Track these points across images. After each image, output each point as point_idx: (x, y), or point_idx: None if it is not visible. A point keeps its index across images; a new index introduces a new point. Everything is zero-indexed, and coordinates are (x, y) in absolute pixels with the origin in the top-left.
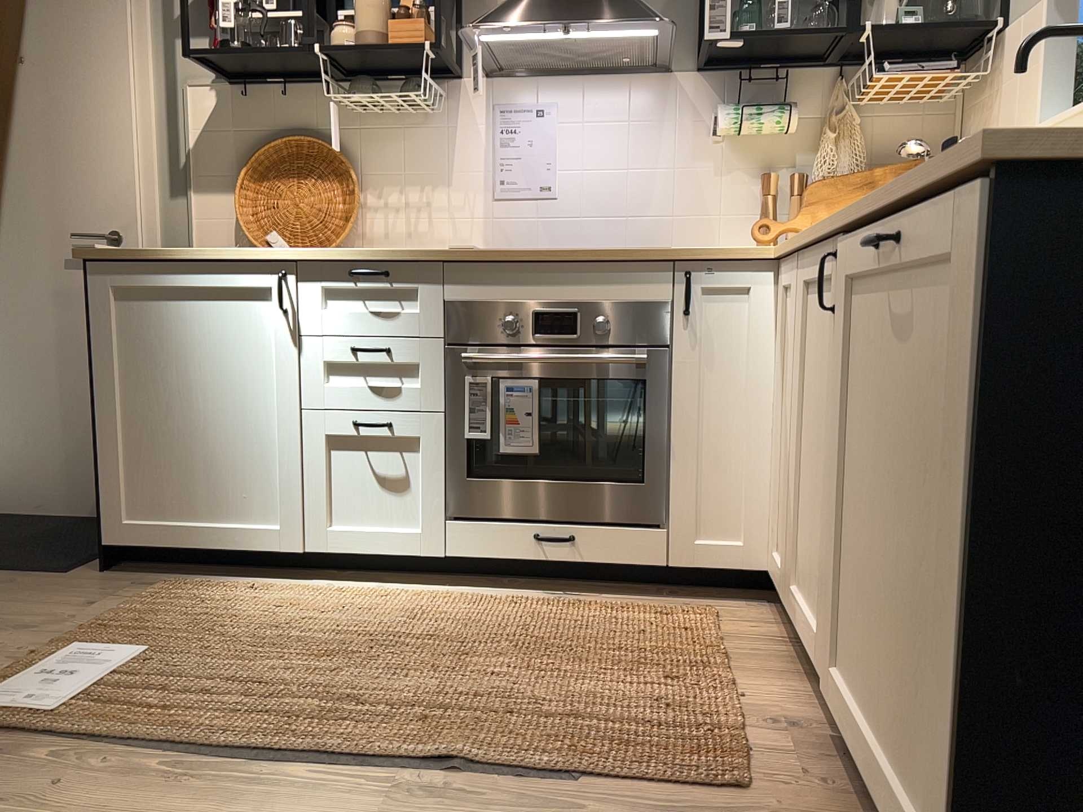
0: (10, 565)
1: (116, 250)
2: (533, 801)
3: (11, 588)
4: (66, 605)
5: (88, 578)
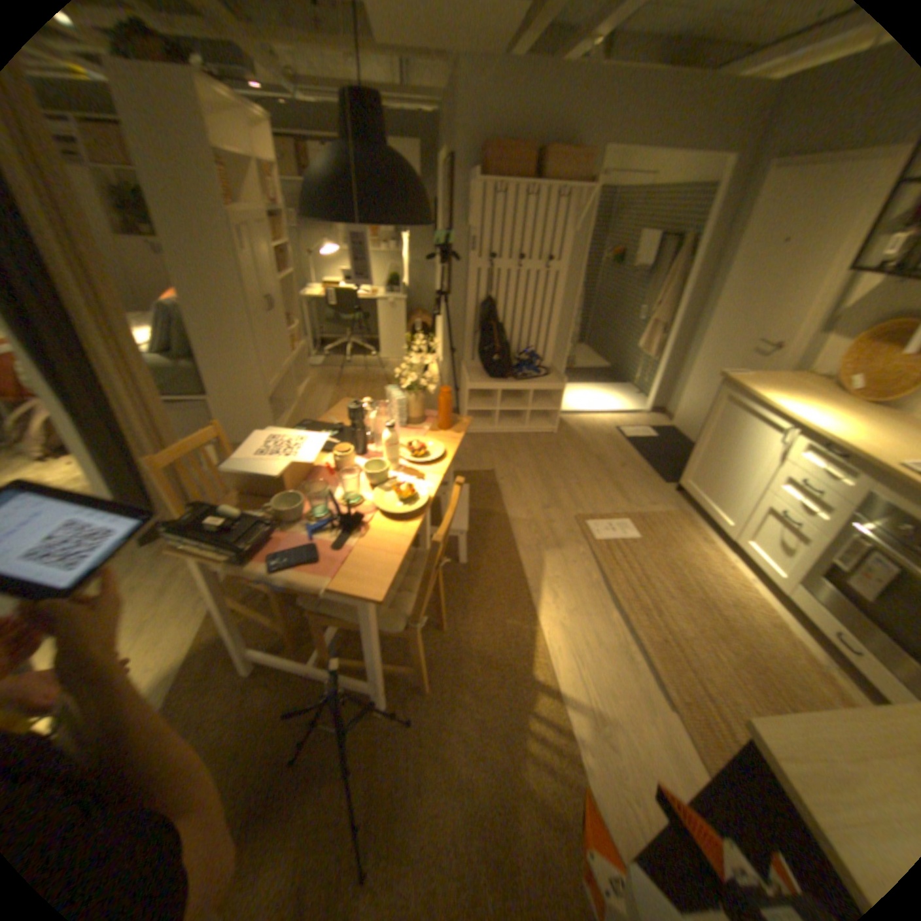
0: (657, 467)
1: (738, 377)
2: (651, 692)
3: (645, 479)
4: (649, 498)
5: (668, 490)
